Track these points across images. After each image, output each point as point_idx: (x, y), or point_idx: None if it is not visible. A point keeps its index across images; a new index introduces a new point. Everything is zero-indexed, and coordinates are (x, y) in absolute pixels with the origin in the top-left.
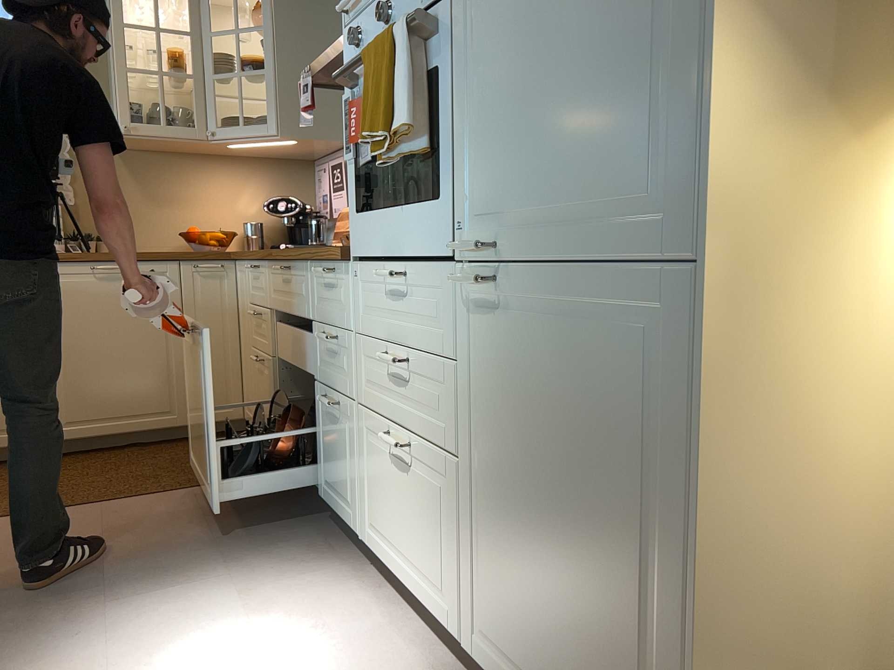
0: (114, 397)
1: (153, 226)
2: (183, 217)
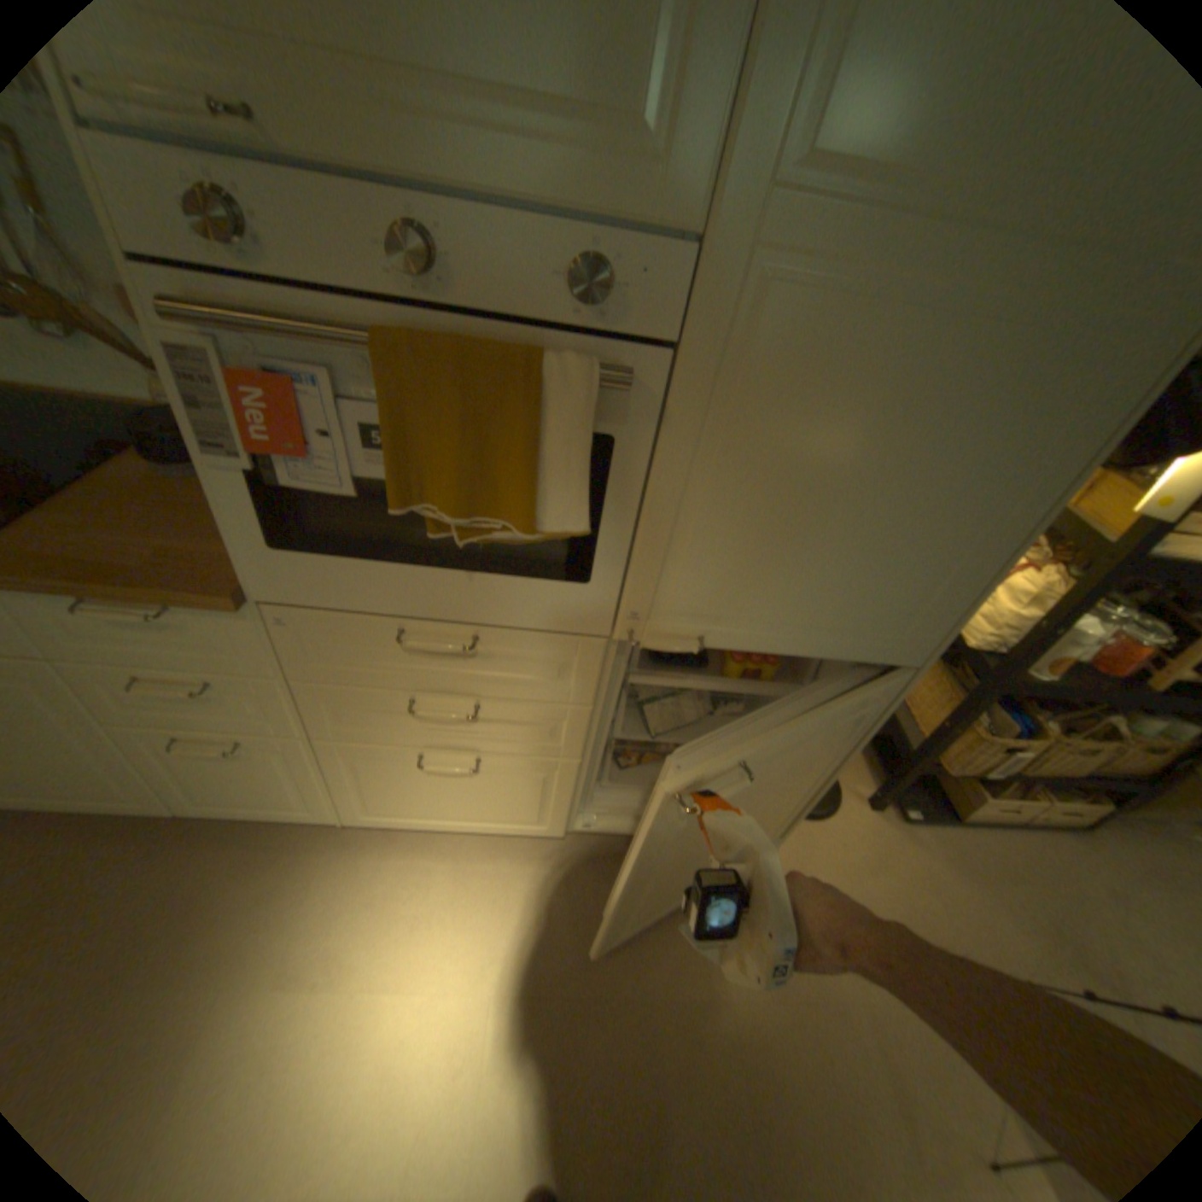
0: None
1: None
2: None
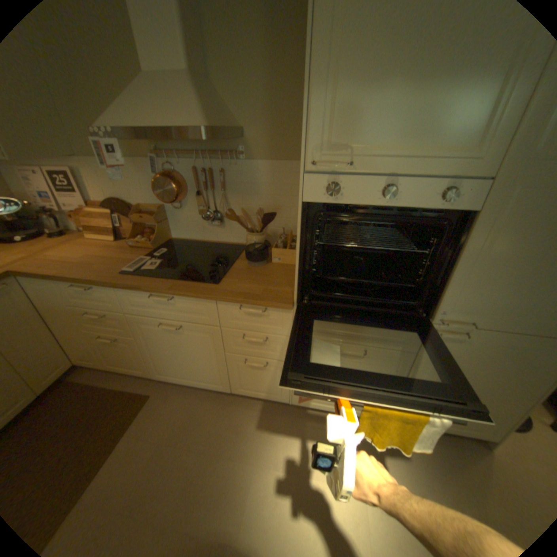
0: None
1: None
2: None
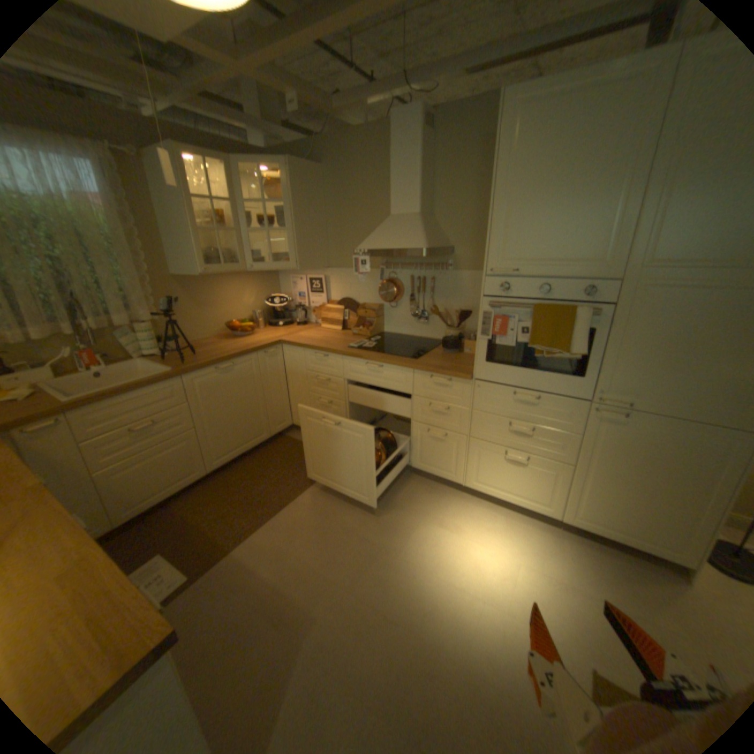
0: (237, 437)
1: (202, 323)
2: (217, 314)
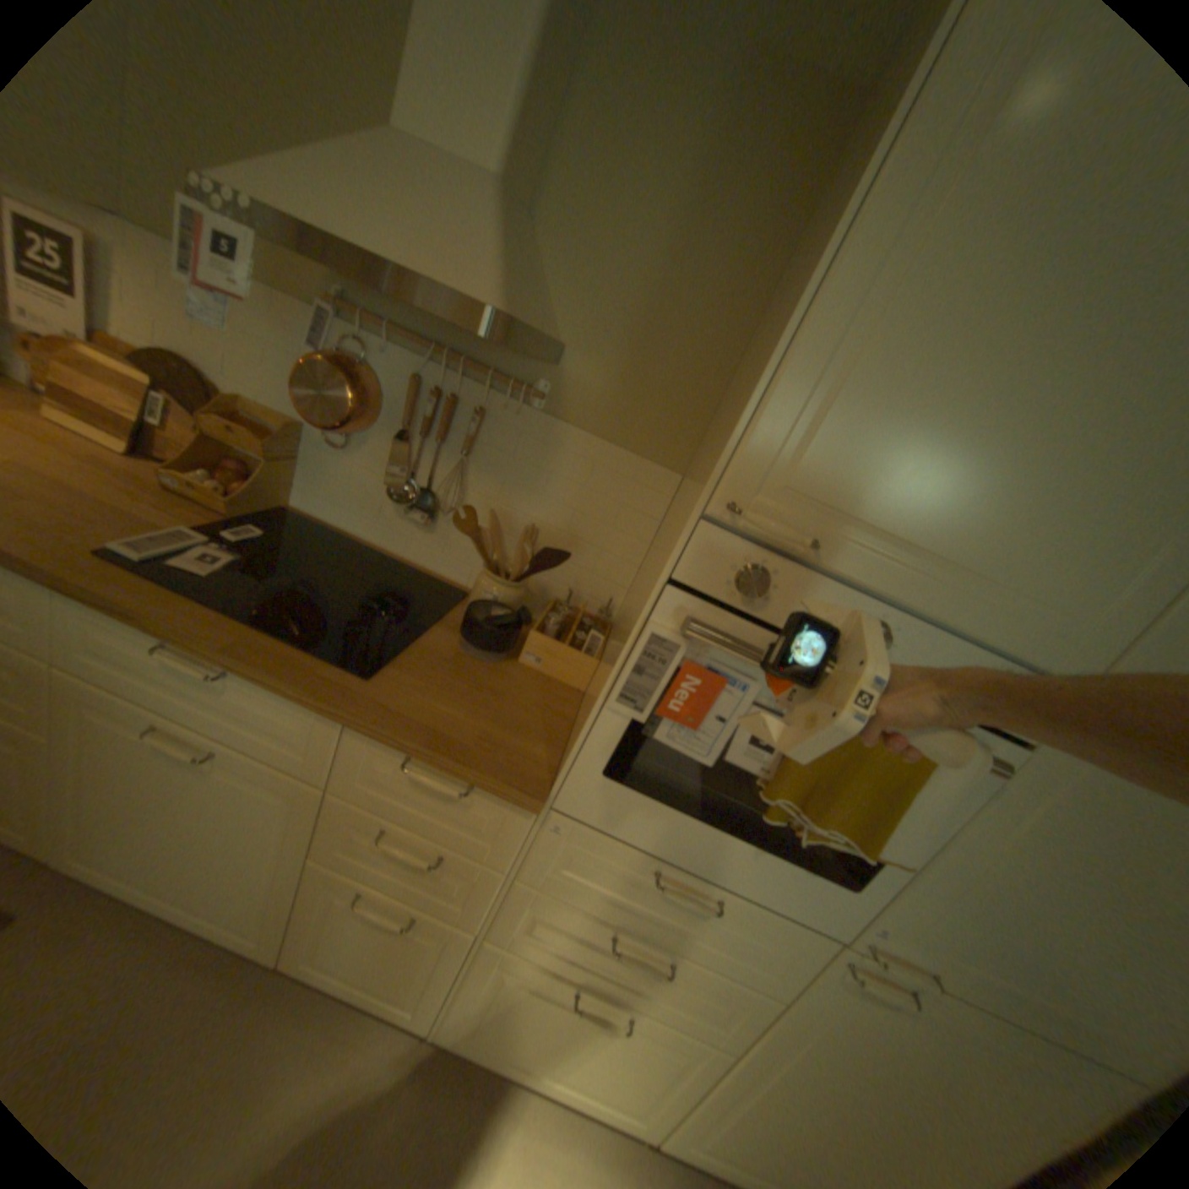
0: None
1: None
2: None
